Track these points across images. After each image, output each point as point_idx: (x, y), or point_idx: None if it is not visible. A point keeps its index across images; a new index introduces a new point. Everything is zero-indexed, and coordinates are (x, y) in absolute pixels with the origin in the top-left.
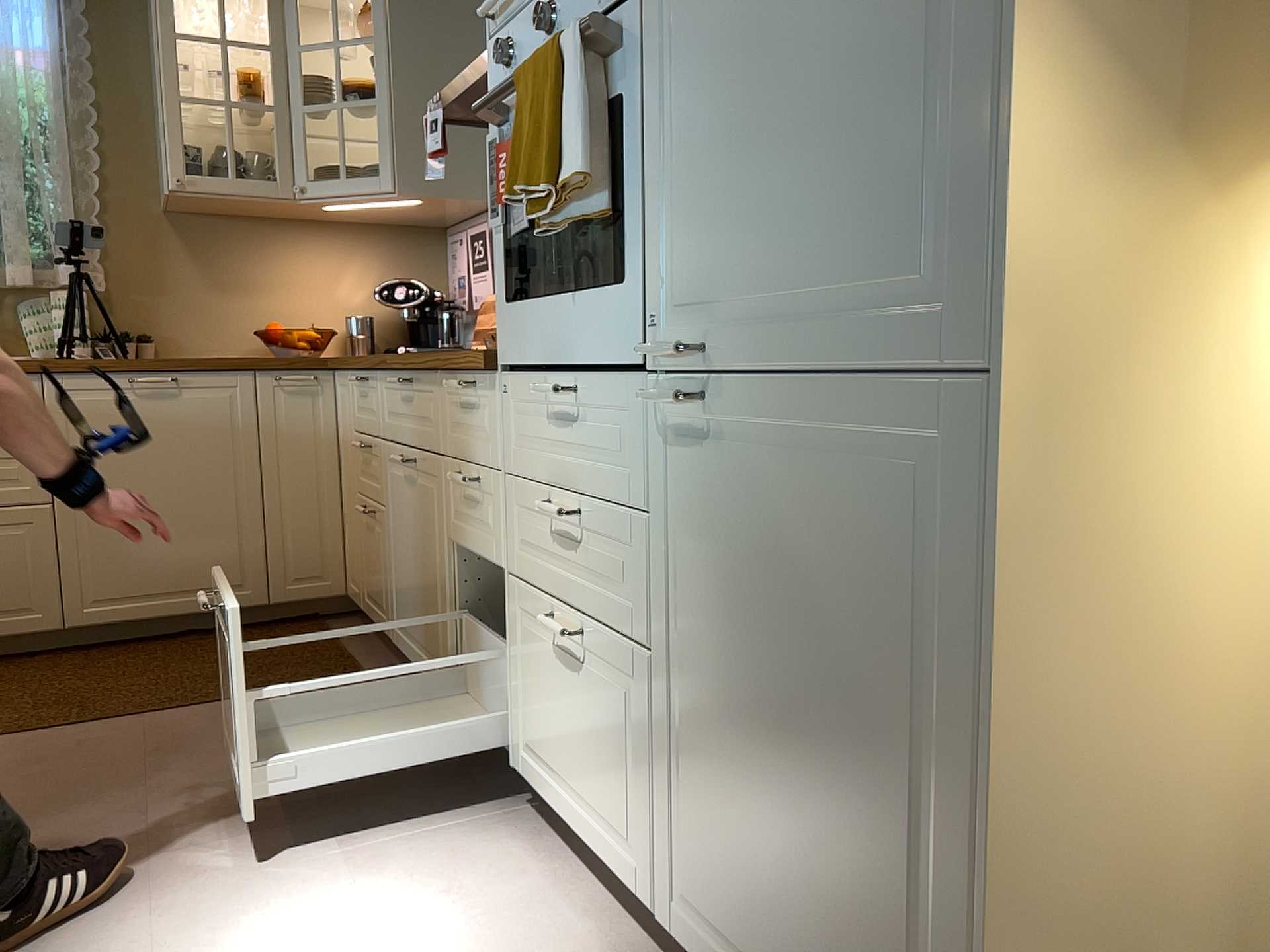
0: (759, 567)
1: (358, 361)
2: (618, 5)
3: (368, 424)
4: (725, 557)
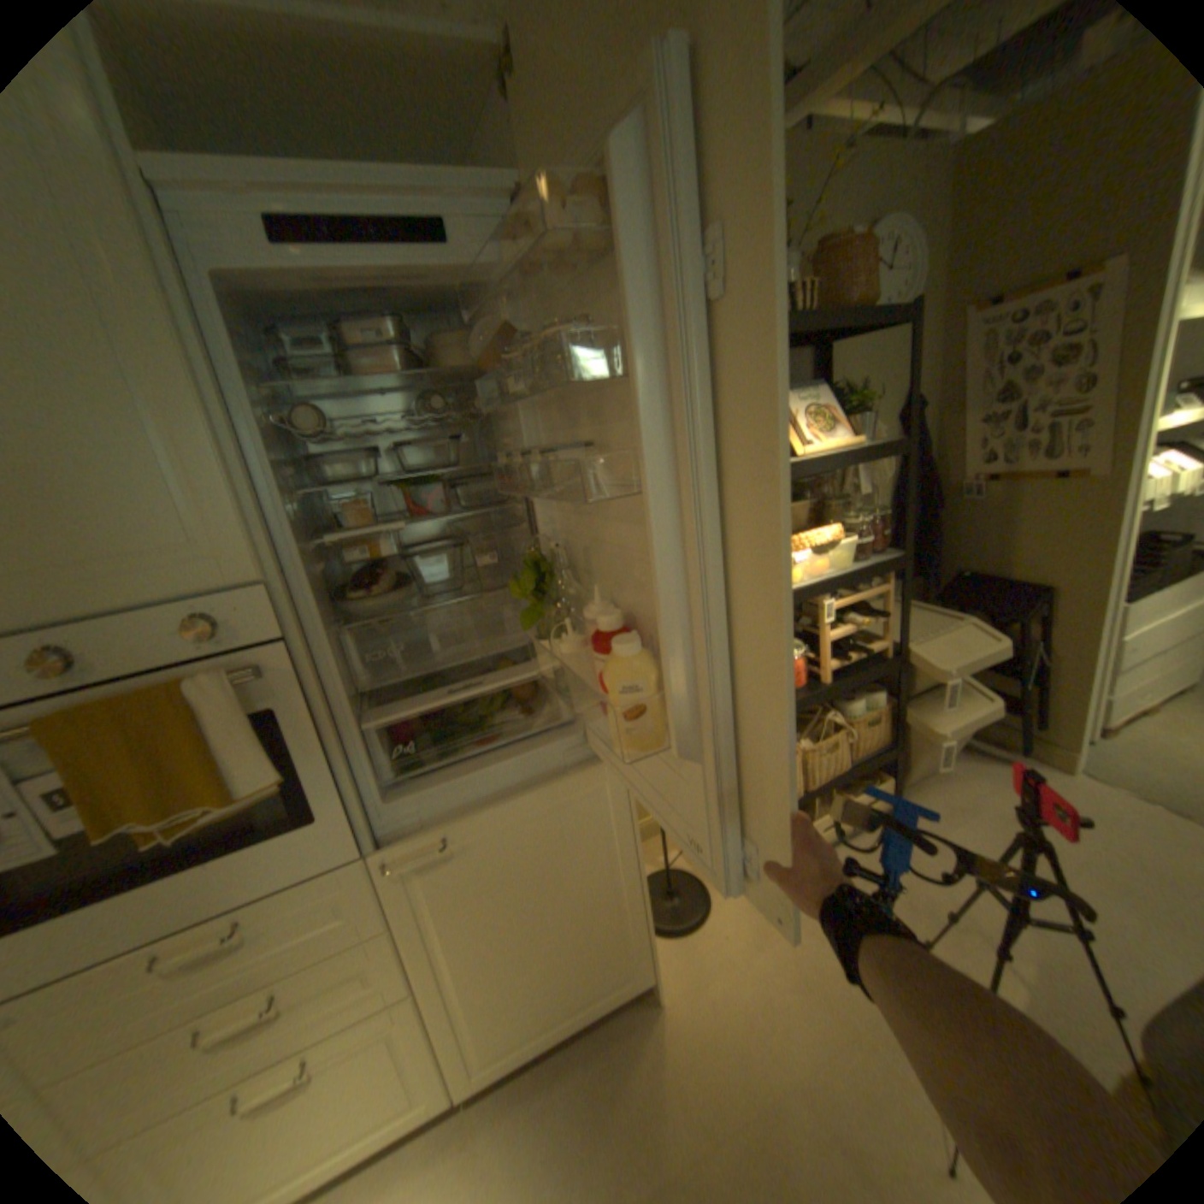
0: (499, 890)
1: None
2: (224, 651)
3: None
4: (469, 904)
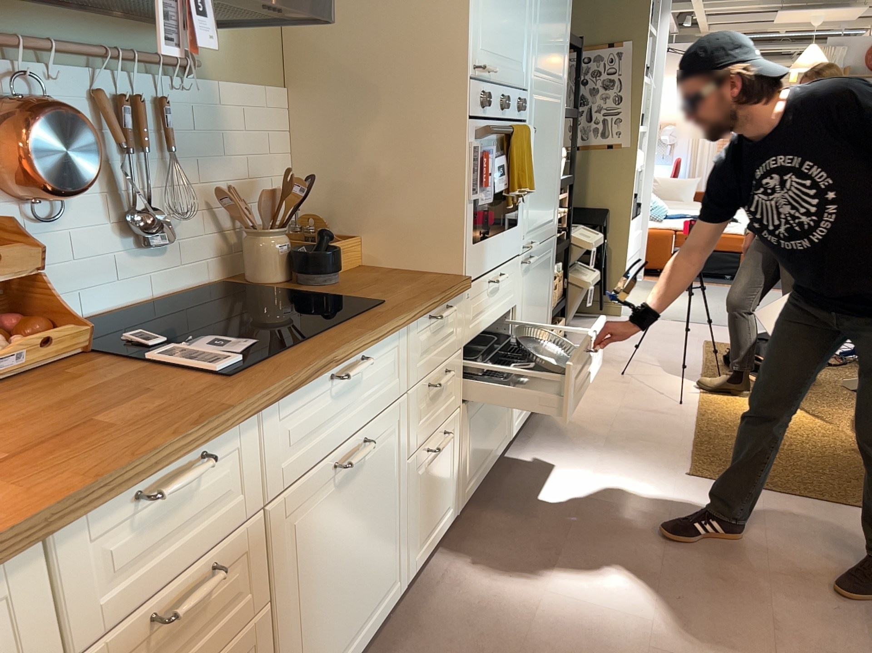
0: (534, 296)
1: (196, 436)
2: (520, 121)
3: (192, 547)
4: (529, 299)
